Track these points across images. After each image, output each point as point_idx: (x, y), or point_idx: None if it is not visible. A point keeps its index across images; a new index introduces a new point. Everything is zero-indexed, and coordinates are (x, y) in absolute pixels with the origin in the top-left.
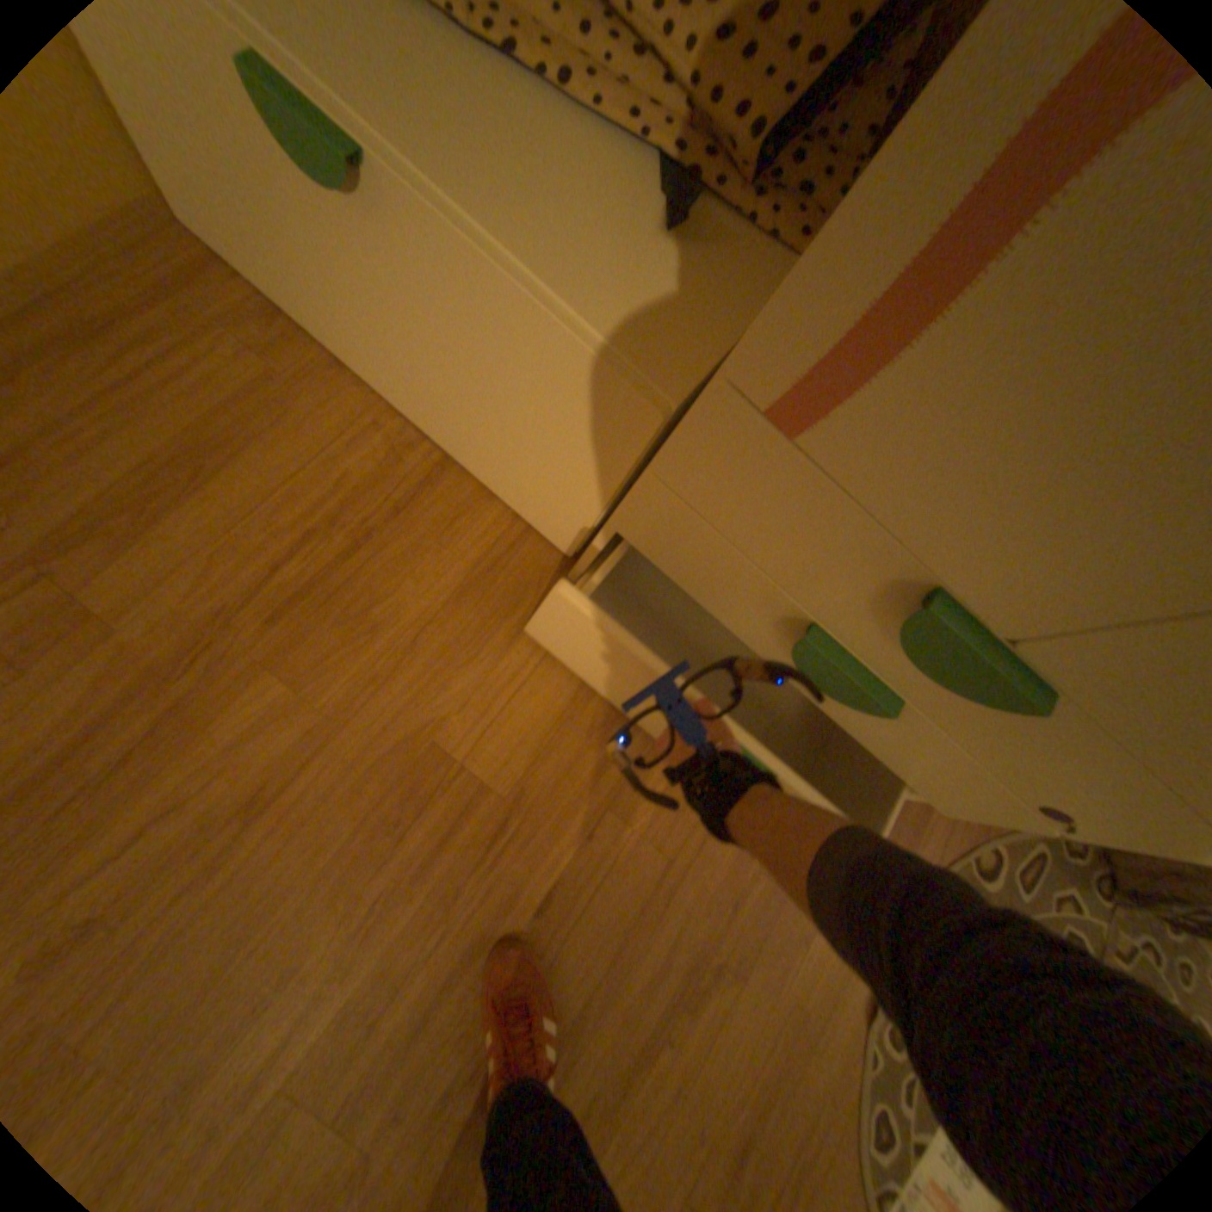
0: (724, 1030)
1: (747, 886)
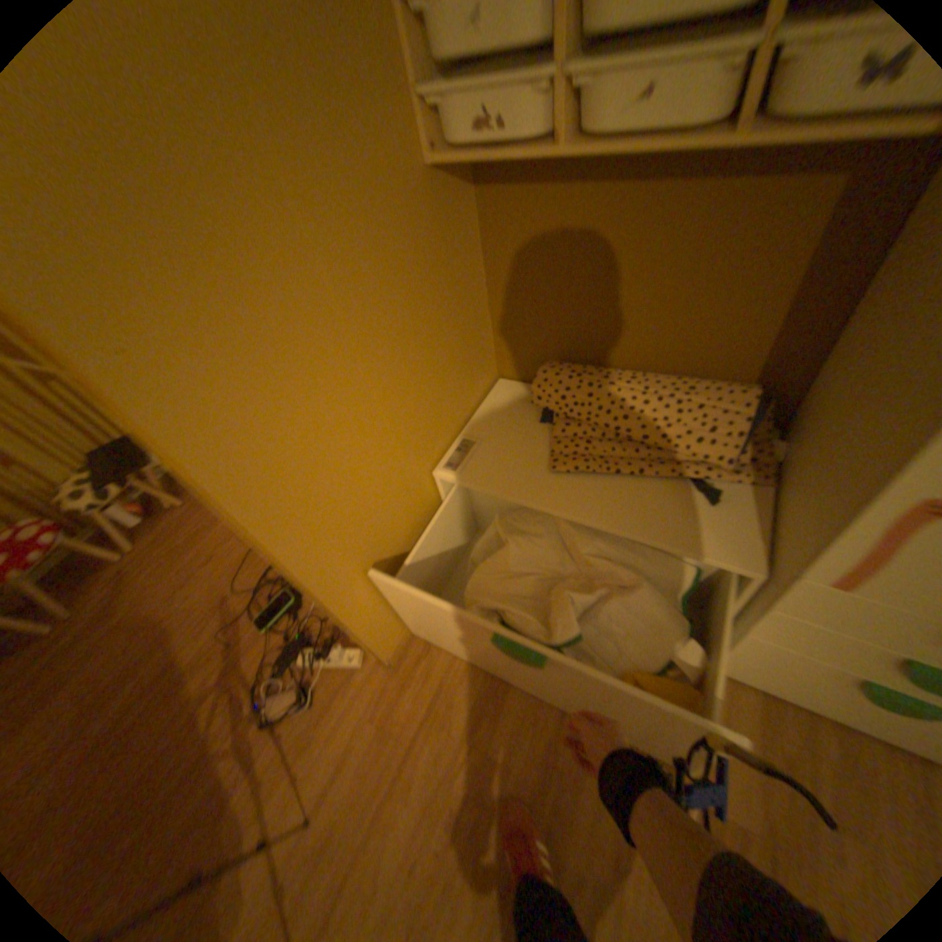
0: None
1: None
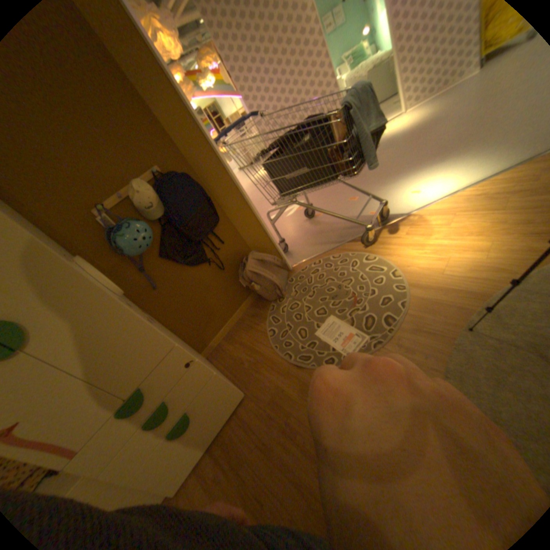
0: (302, 420)
1: (266, 413)
